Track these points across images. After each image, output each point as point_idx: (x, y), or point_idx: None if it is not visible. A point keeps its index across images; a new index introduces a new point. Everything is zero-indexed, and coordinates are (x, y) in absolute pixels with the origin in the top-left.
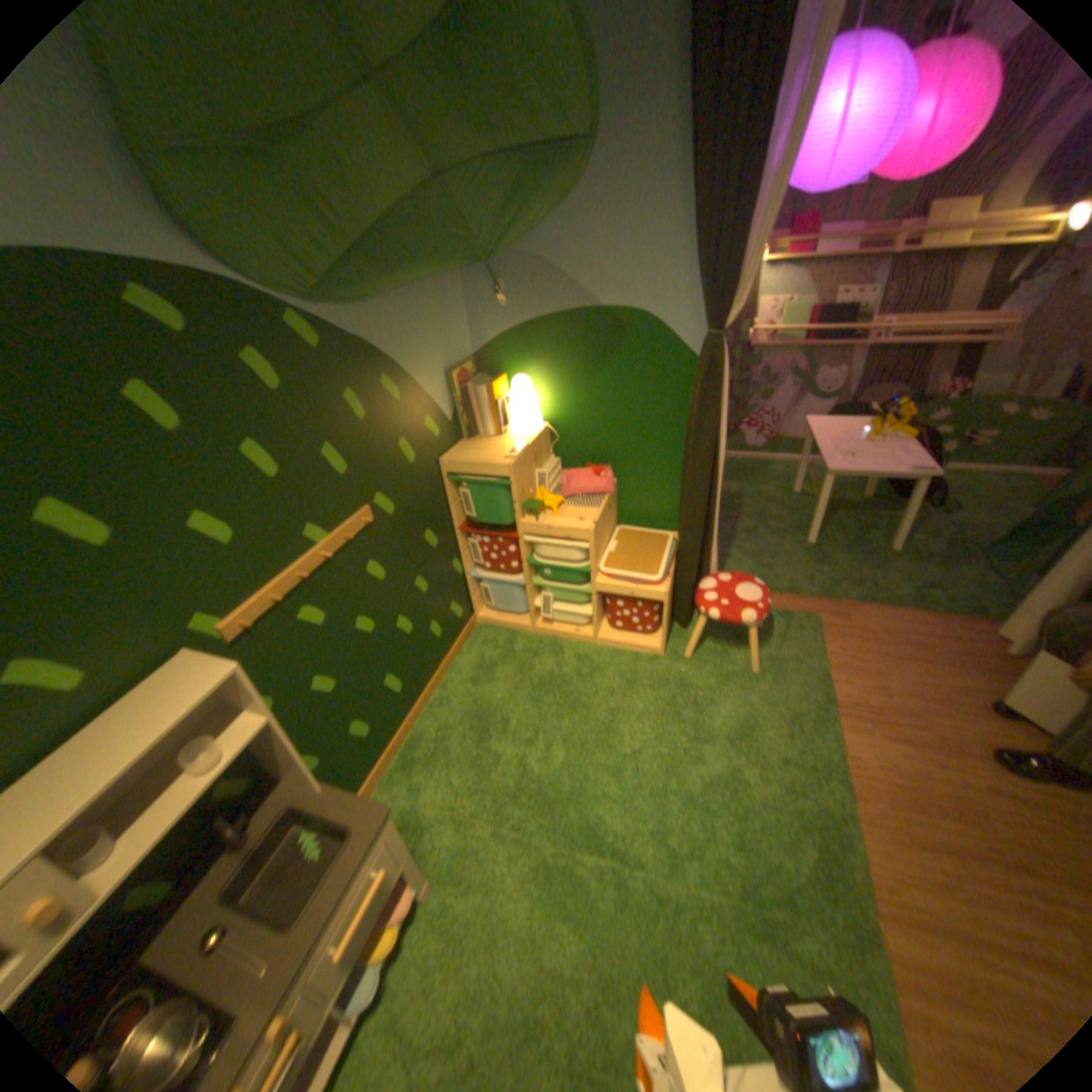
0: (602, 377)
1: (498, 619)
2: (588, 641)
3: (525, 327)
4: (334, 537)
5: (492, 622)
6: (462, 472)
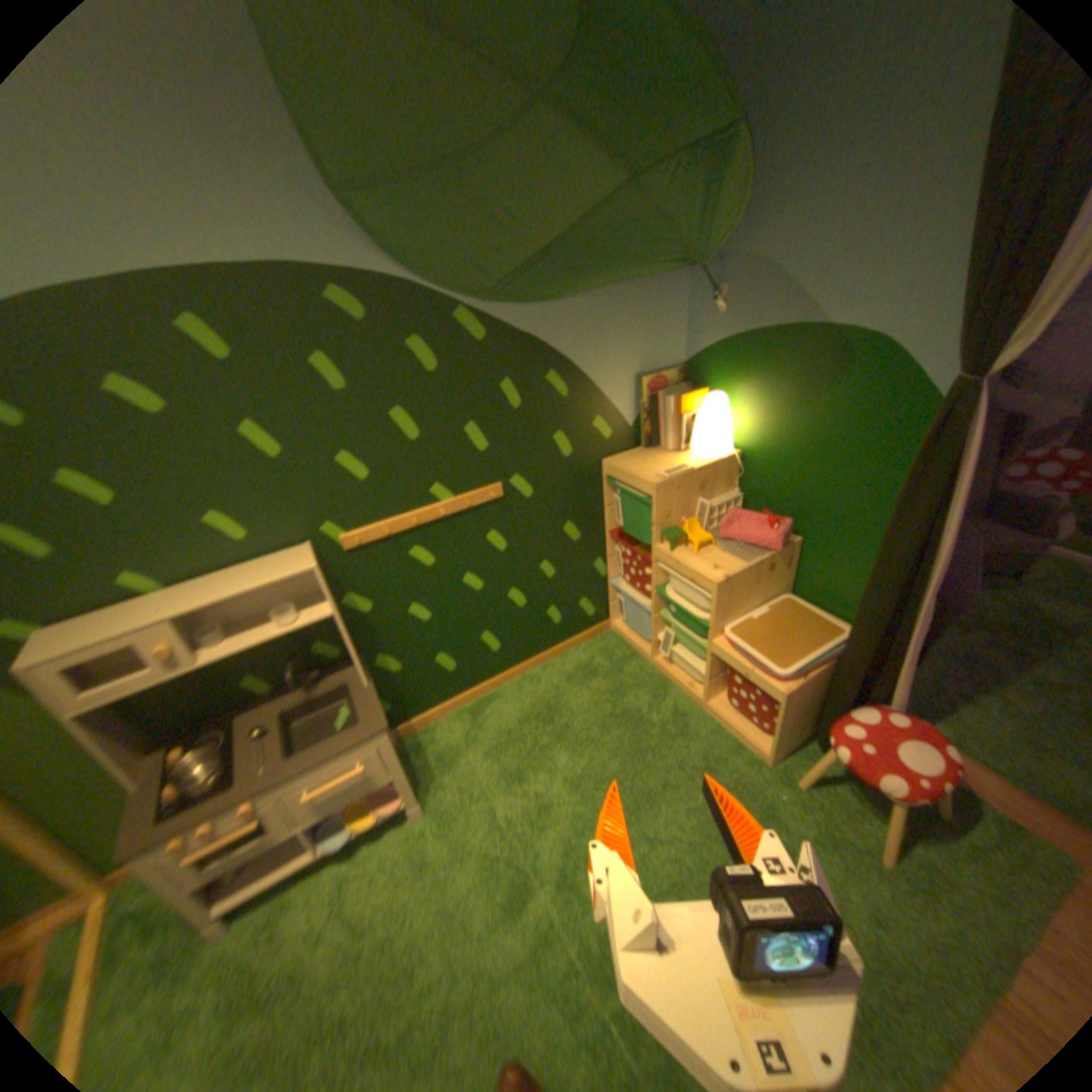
0: (812, 411)
1: (627, 635)
2: (698, 704)
3: (739, 339)
4: (456, 501)
5: (622, 636)
6: (617, 479)
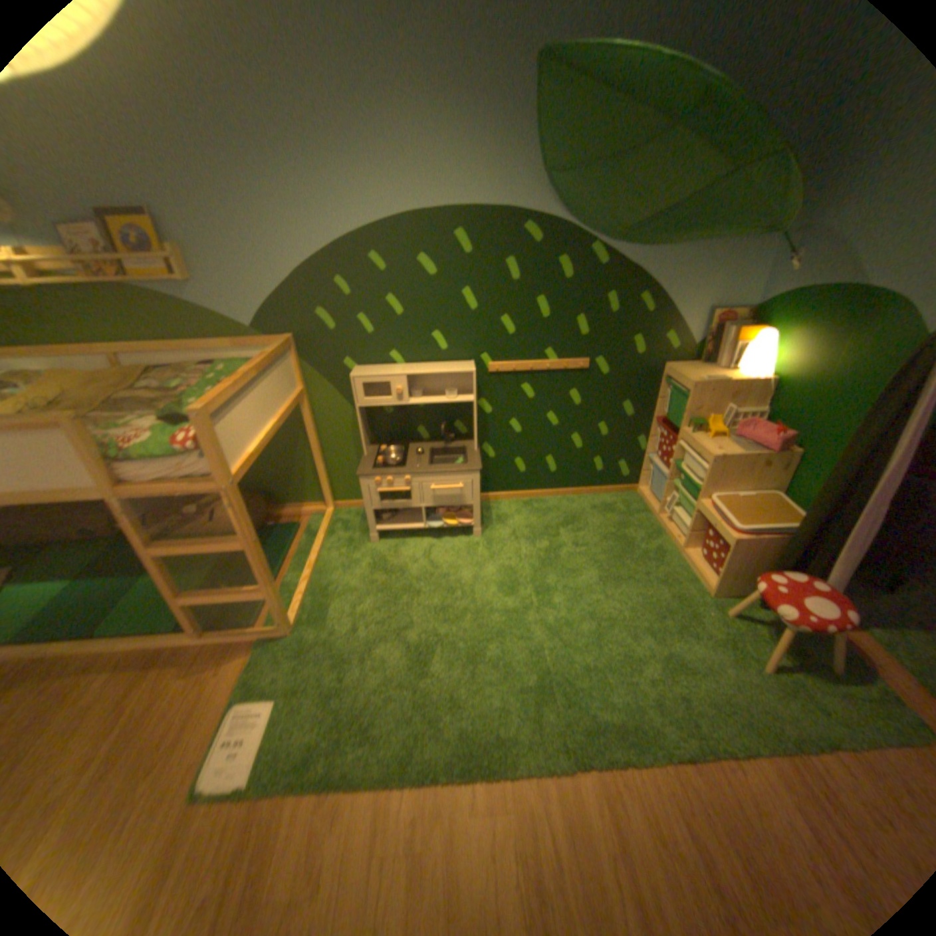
0: (838, 353)
1: (646, 498)
2: (678, 550)
3: (801, 292)
4: (557, 363)
5: (642, 498)
6: (671, 378)
